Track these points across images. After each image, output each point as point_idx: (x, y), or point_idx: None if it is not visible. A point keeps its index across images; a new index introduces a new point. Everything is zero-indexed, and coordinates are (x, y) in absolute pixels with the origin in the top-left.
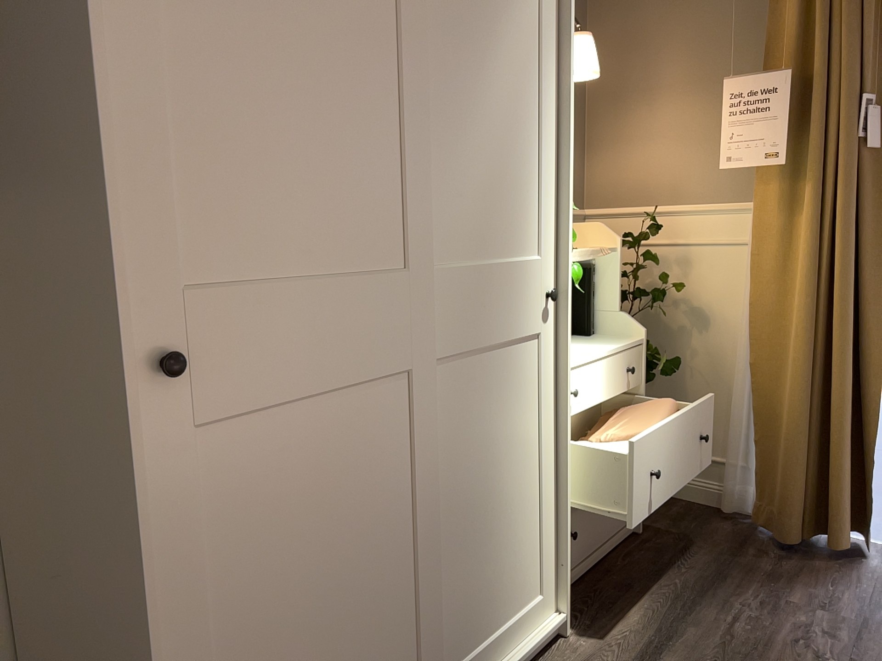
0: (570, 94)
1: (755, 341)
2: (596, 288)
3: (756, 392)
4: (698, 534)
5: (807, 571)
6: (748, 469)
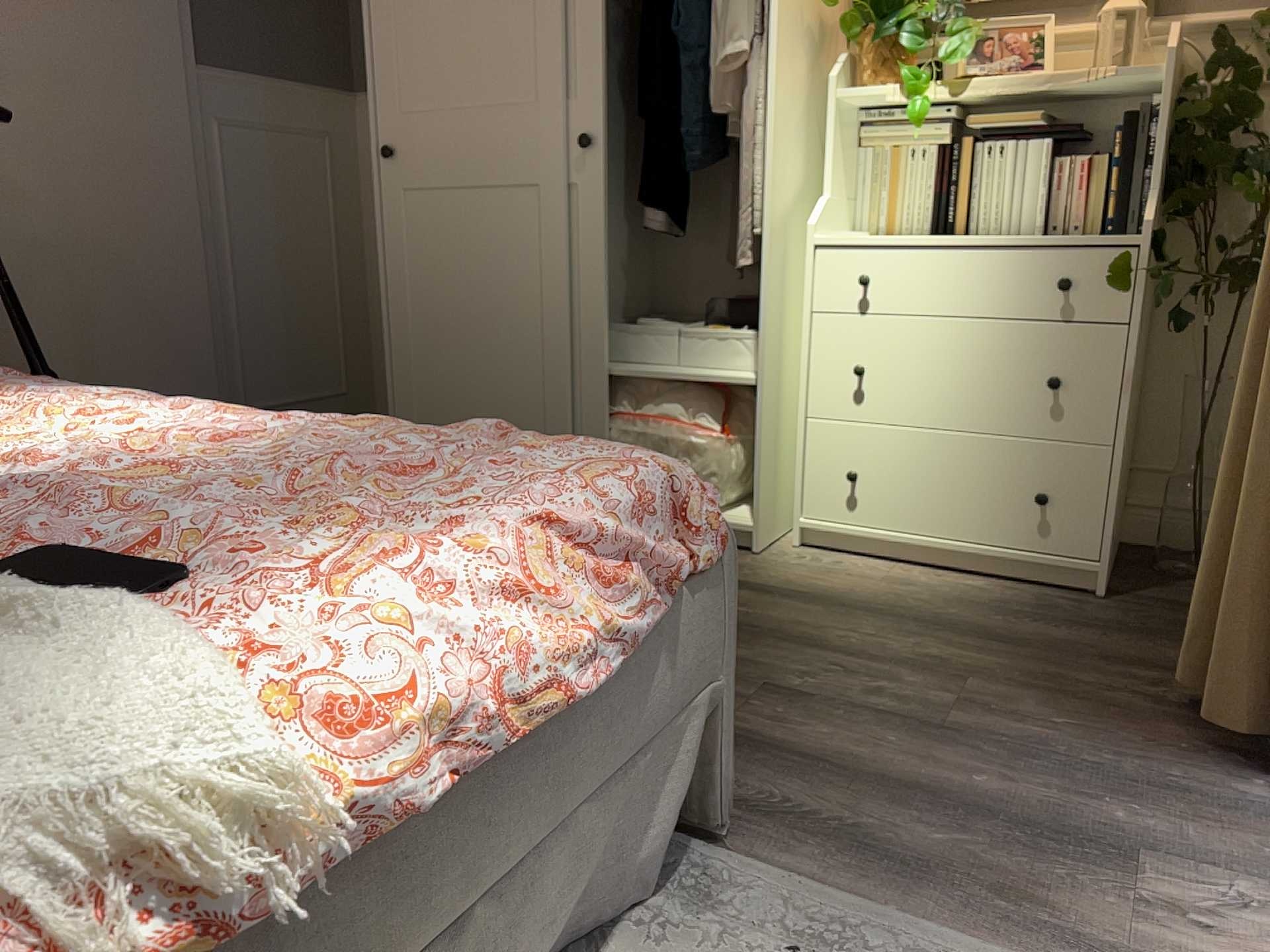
0: None
1: None
2: (1152, 148)
3: None
4: (1172, 642)
5: (1127, 720)
6: None
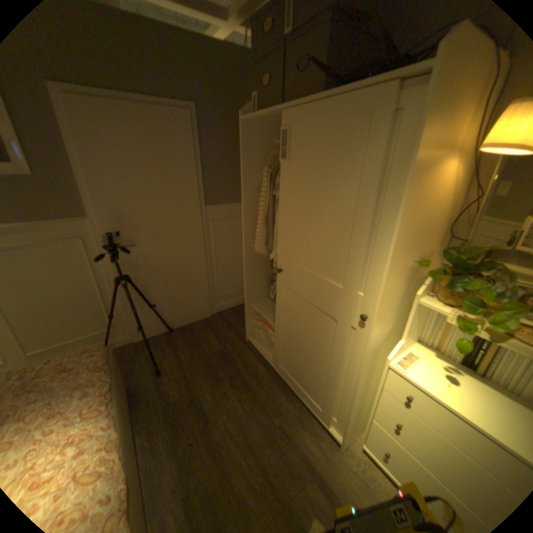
0: (403, 210)
1: None
2: None
3: None
4: None
5: None
6: None
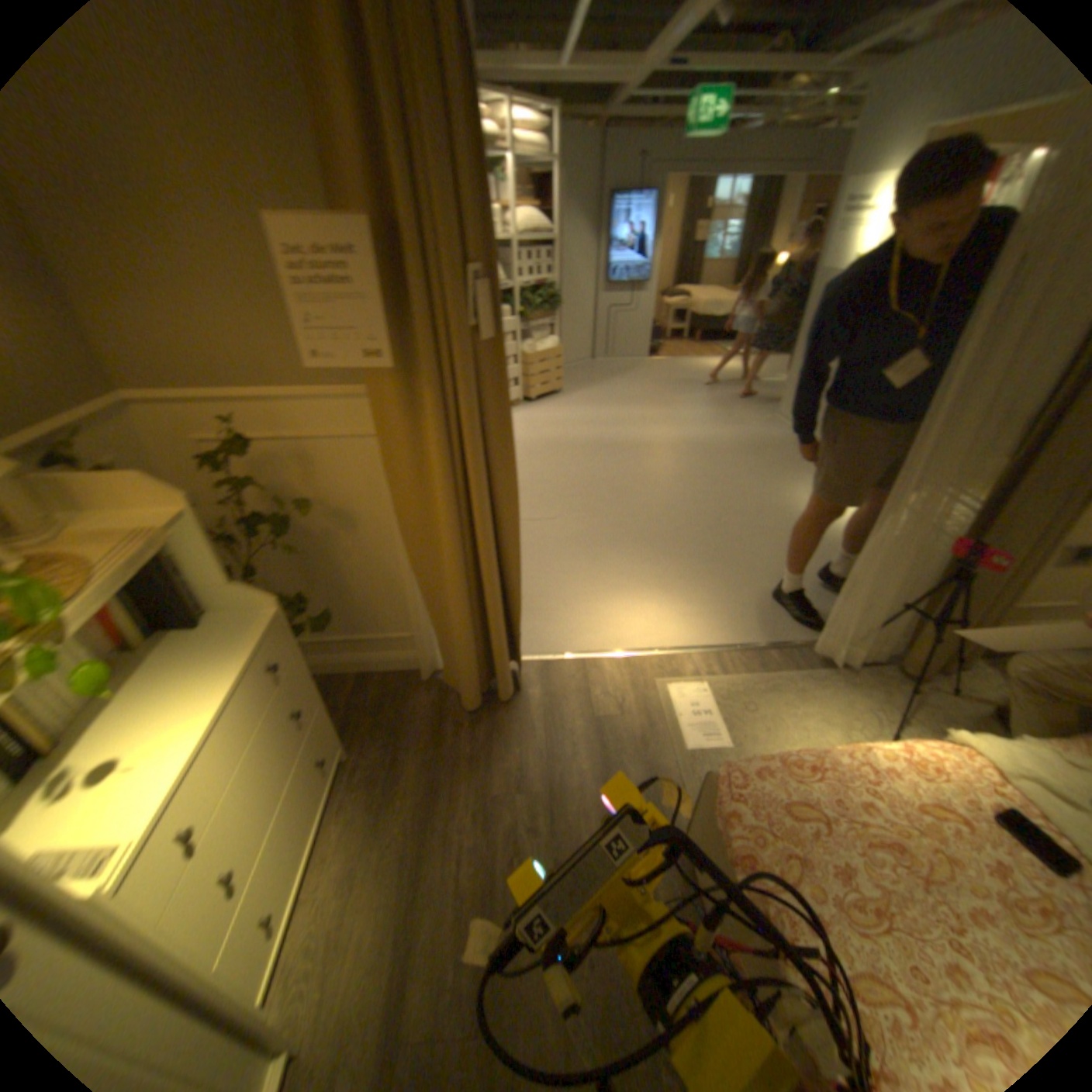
0: None
1: (407, 545)
2: (175, 560)
3: (419, 588)
4: (398, 724)
5: (494, 732)
6: (427, 648)
